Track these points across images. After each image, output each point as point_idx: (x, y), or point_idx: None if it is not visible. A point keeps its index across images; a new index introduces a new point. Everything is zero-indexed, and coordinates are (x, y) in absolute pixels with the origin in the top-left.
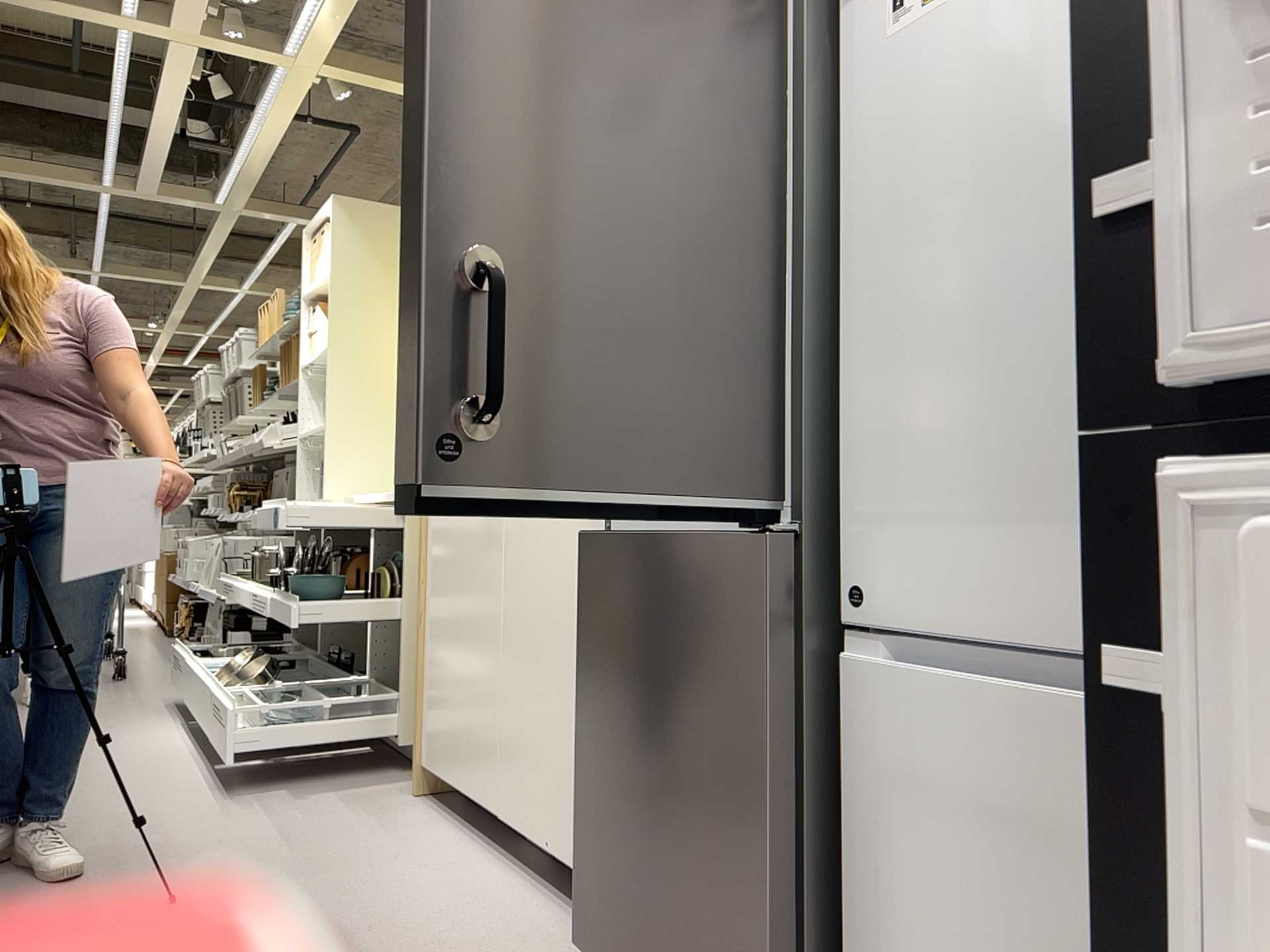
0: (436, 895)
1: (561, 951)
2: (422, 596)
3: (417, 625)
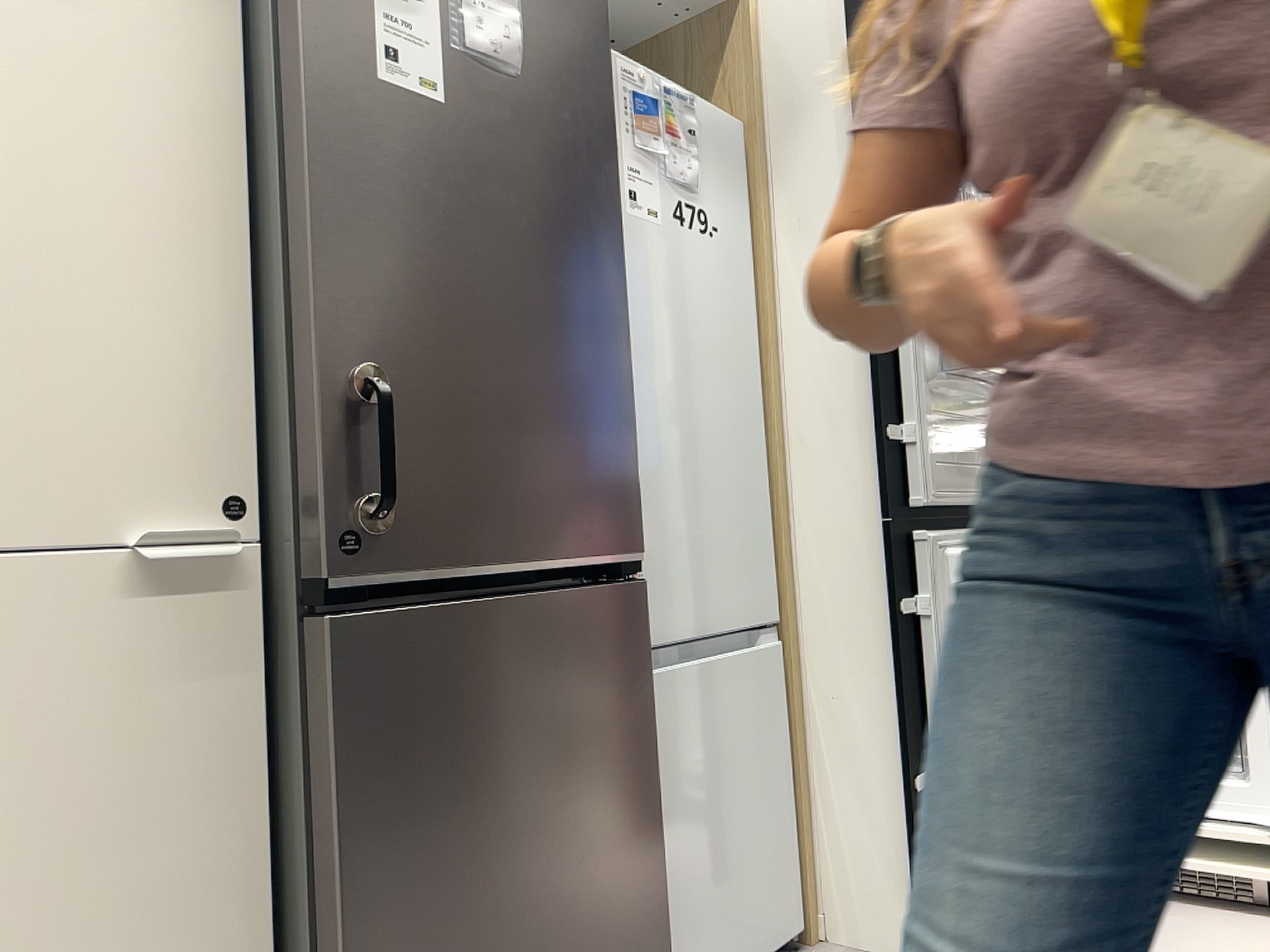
0: None
1: None
2: None
3: None
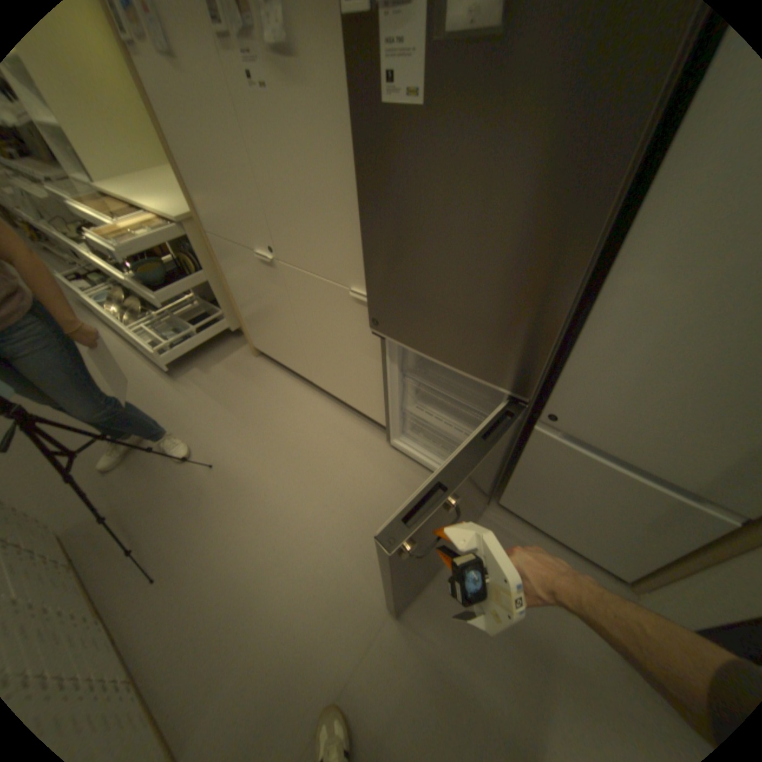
0: (308, 424)
1: (371, 442)
2: (224, 281)
3: (227, 294)
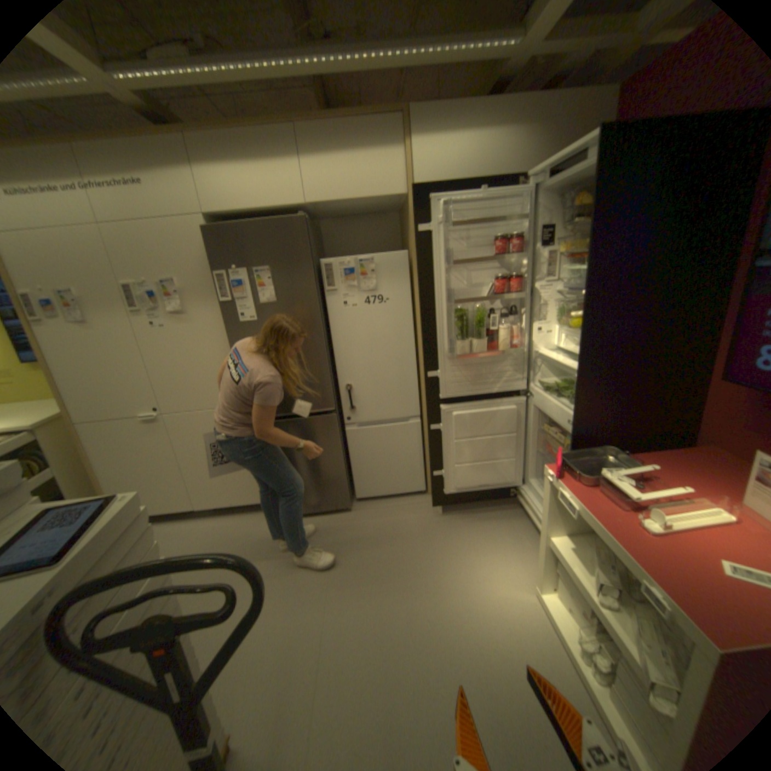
0: (203, 538)
1: (262, 520)
2: (87, 461)
3: (88, 473)
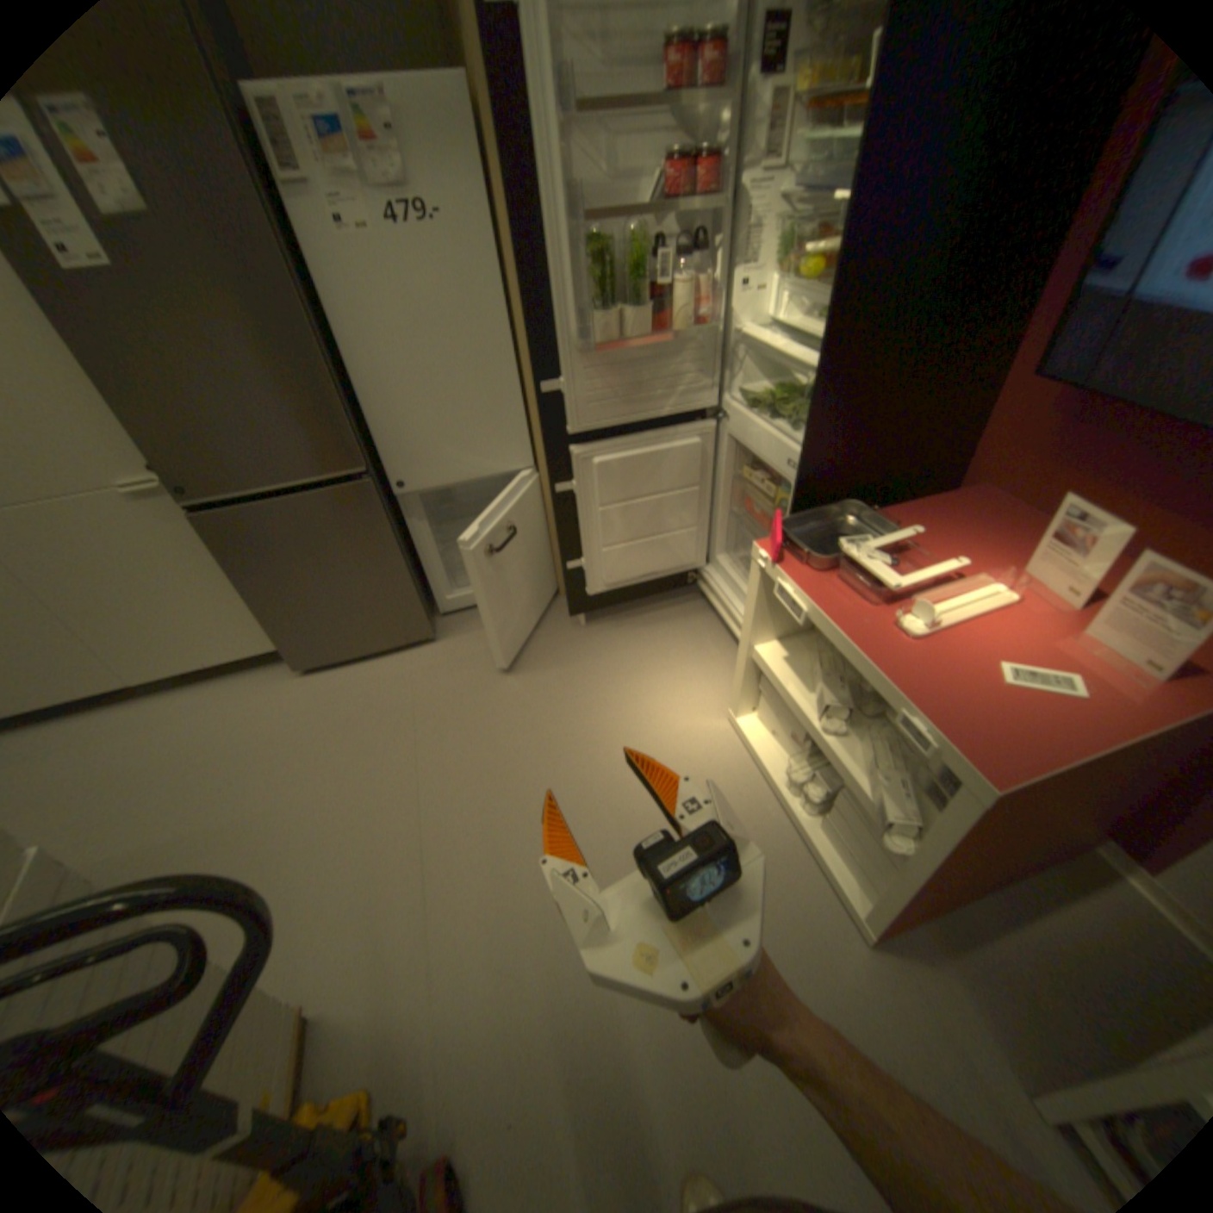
0: (167, 730)
1: (276, 681)
2: None
3: None
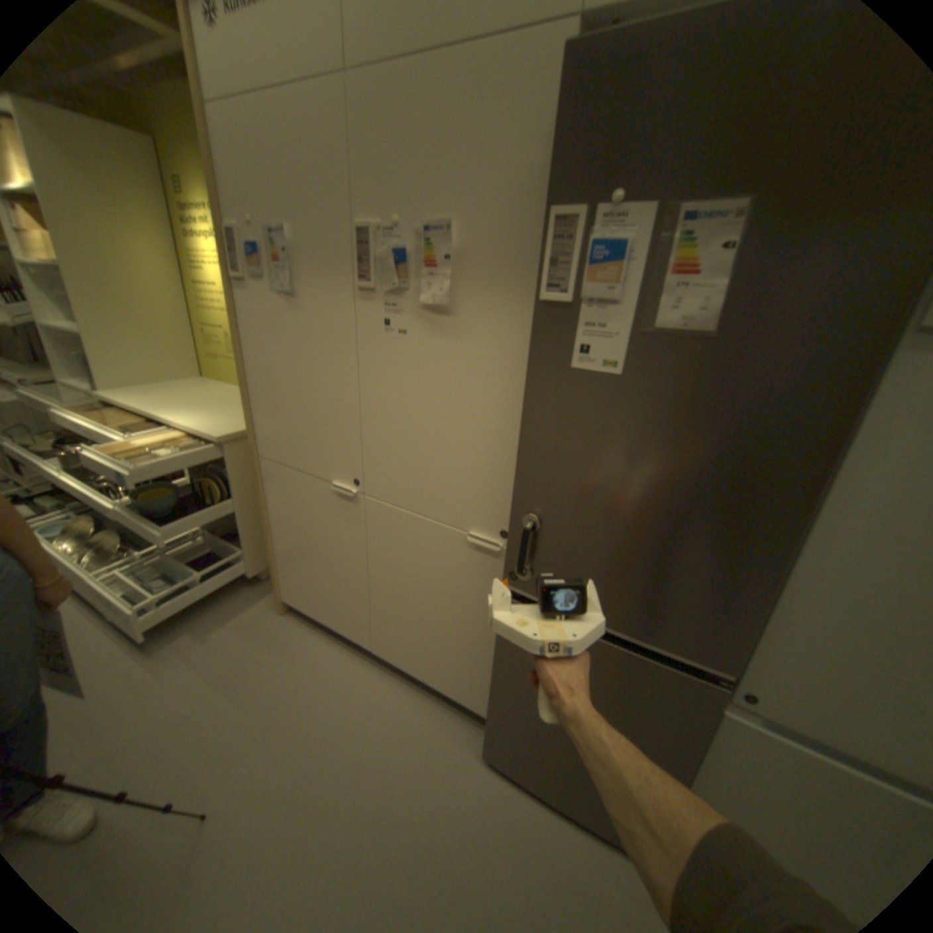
0: (365, 720)
1: (463, 746)
2: (266, 513)
3: (264, 529)
